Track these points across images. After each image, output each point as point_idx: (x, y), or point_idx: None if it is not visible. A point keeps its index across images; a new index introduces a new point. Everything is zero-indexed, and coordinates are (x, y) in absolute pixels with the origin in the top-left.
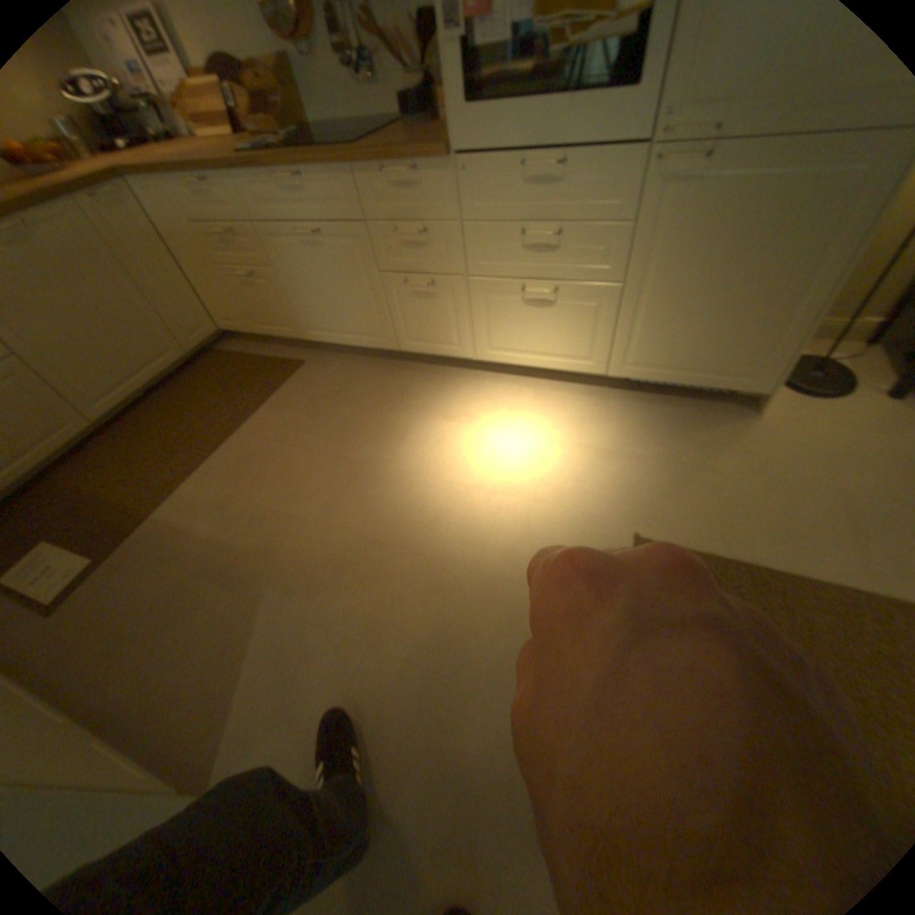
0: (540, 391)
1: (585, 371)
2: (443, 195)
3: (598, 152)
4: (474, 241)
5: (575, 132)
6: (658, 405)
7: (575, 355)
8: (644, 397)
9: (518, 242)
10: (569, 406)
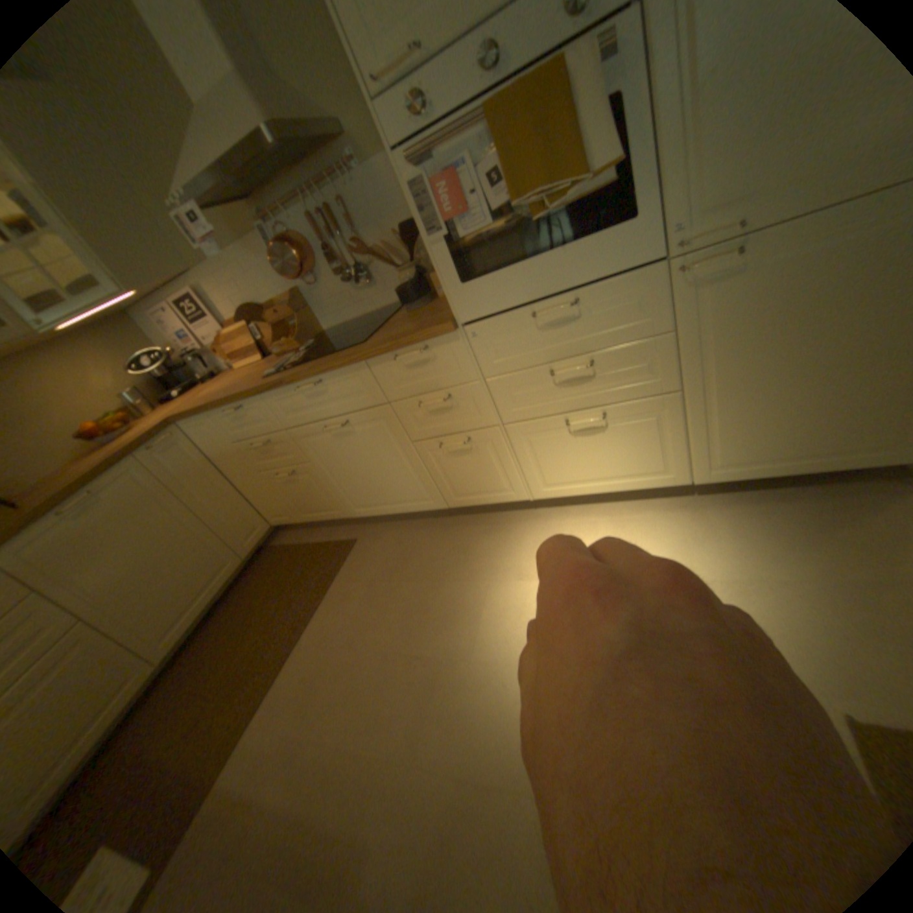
0: (619, 519)
1: (666, 487)
2: (462, 363)
3: (614, 284)
4: (503, 393)
5: (583, 274)
6: (775, 505)
7: (649, 473)
8: (751, 499)
9: (551, 382)
10: (663, 531)
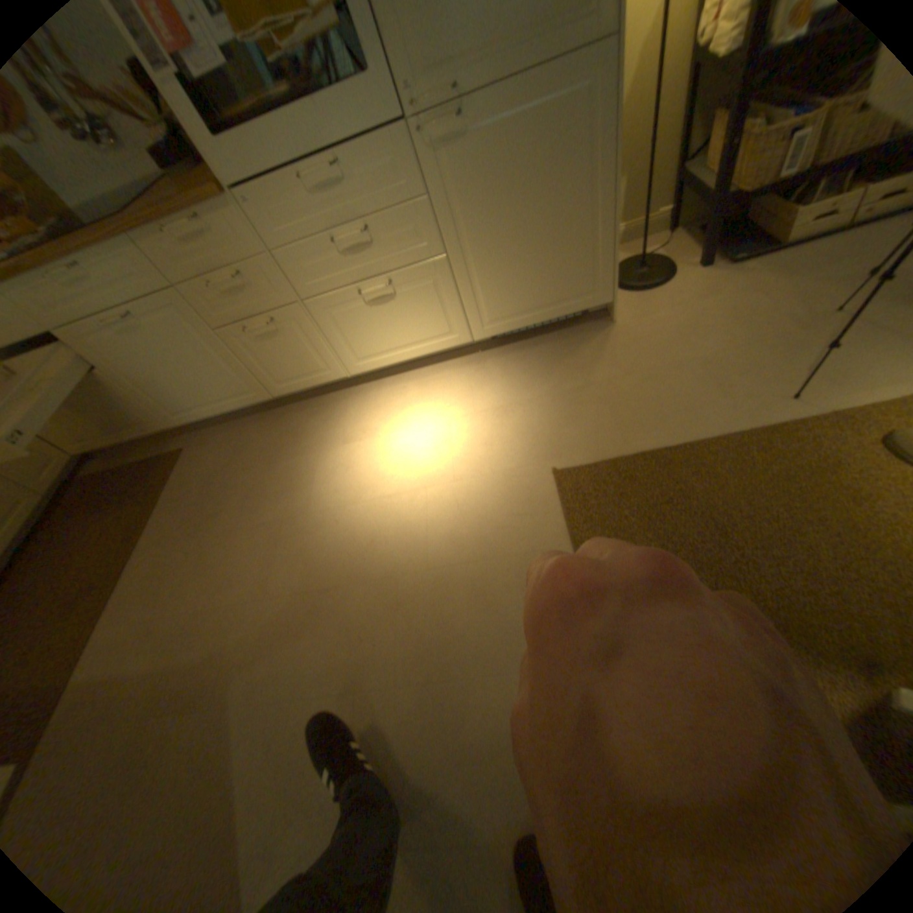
0: (424, 381)
1: (455, 346)
2: (240, 234)
3: (364, 144)
4: (293, 266)
5: (334, 132)
6: (530, 349)
7: (439, 335)
8: (516, 348)
9: (334, 252)
10: (456, 383)
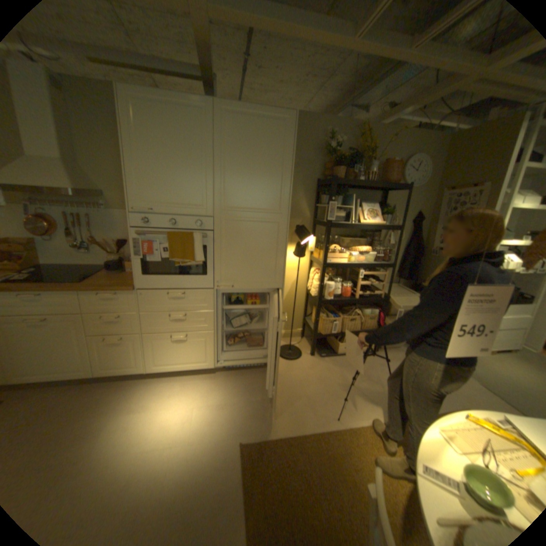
0: (184, 383)
1: (205, 369)
2: (130, 304)
3: (197, 292)
4: (146, 320)
5: (187, 286)
6: (239, 377)
7: (199, 362)
8: (232, 375)
9: (168, 319)
10: (200, 388)
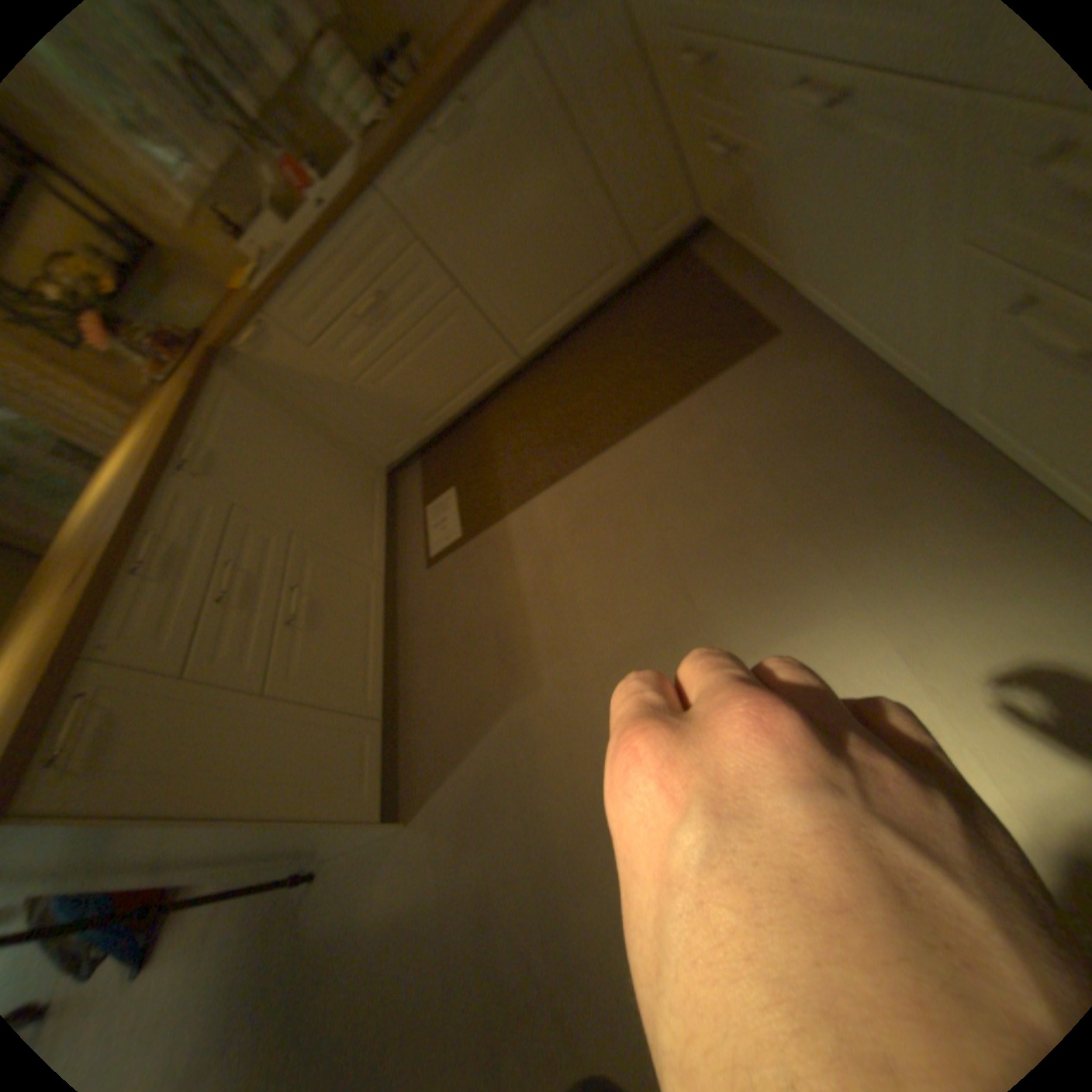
0: None
1: None
2: None
3: None
4: None
5: None
6: None
7: None
8: None
9: None
10: None
